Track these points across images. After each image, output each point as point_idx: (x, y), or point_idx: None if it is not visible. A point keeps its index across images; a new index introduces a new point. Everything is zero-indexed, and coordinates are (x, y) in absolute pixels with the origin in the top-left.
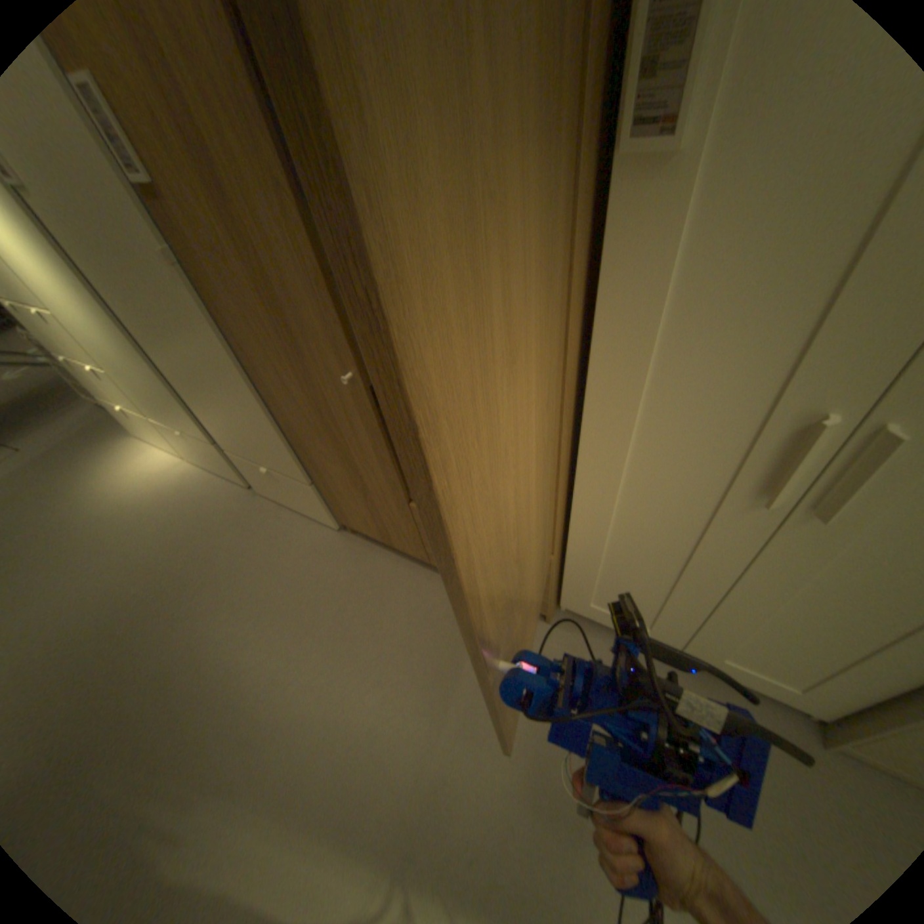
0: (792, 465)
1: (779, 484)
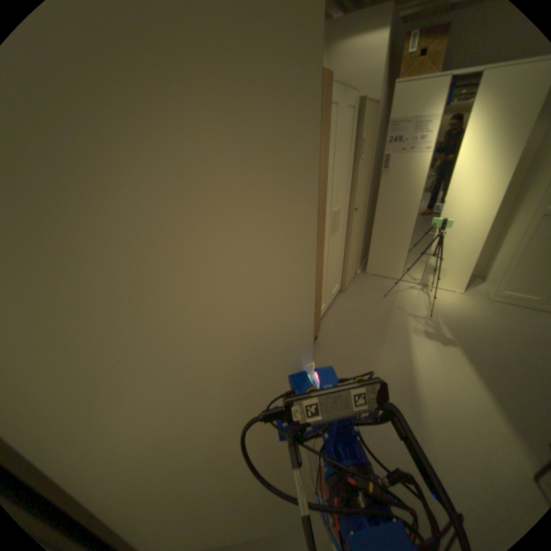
0: (332, 225)
1: (332, 230)
